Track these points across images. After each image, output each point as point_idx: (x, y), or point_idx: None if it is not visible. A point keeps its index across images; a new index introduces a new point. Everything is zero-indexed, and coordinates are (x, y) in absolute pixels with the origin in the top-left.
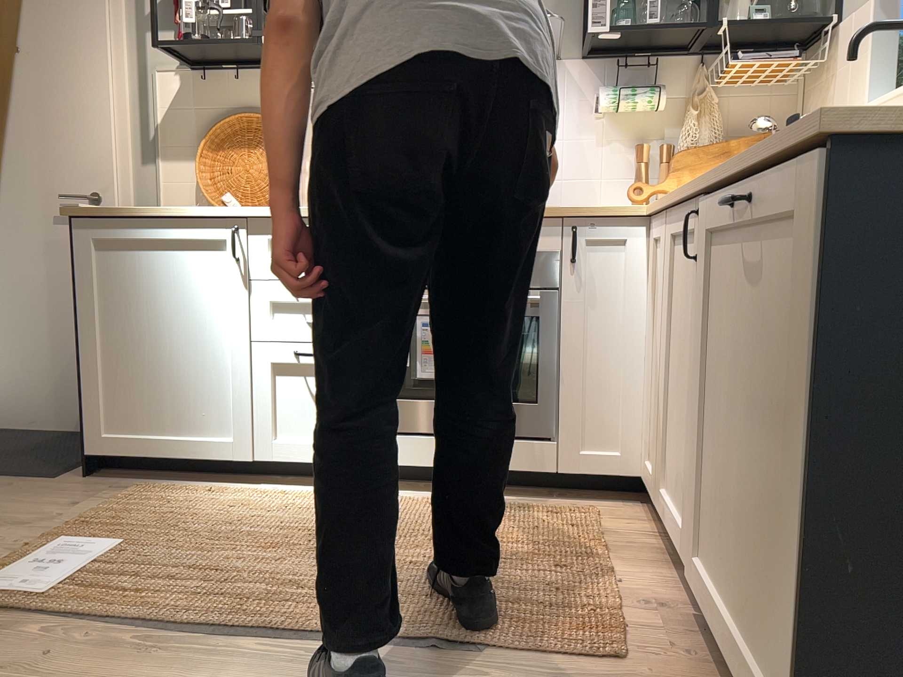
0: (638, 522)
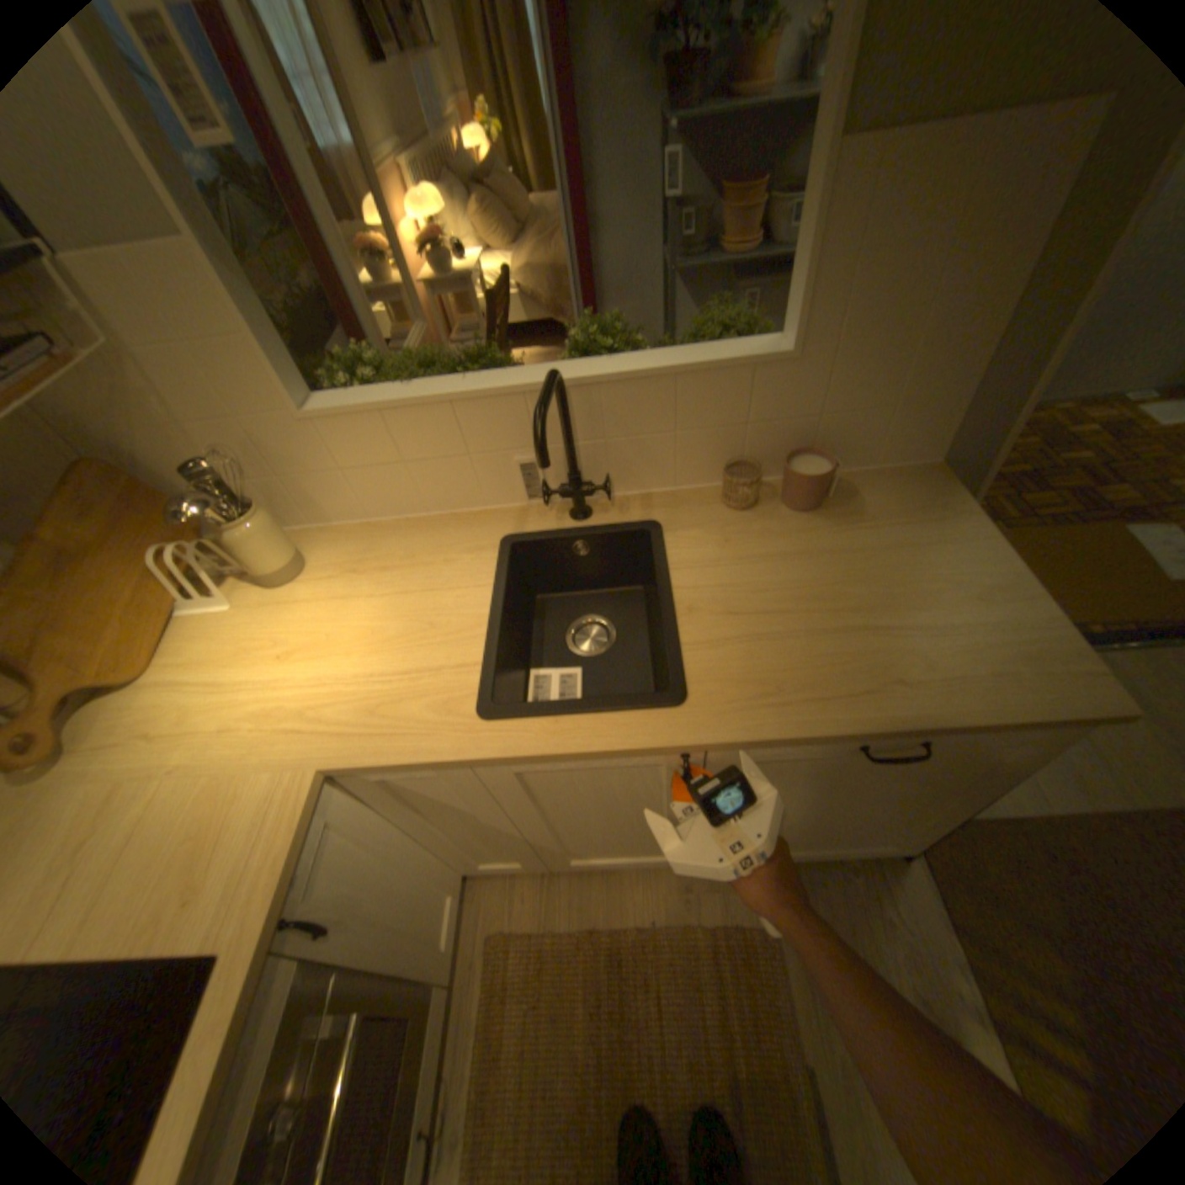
0: (513, 893)
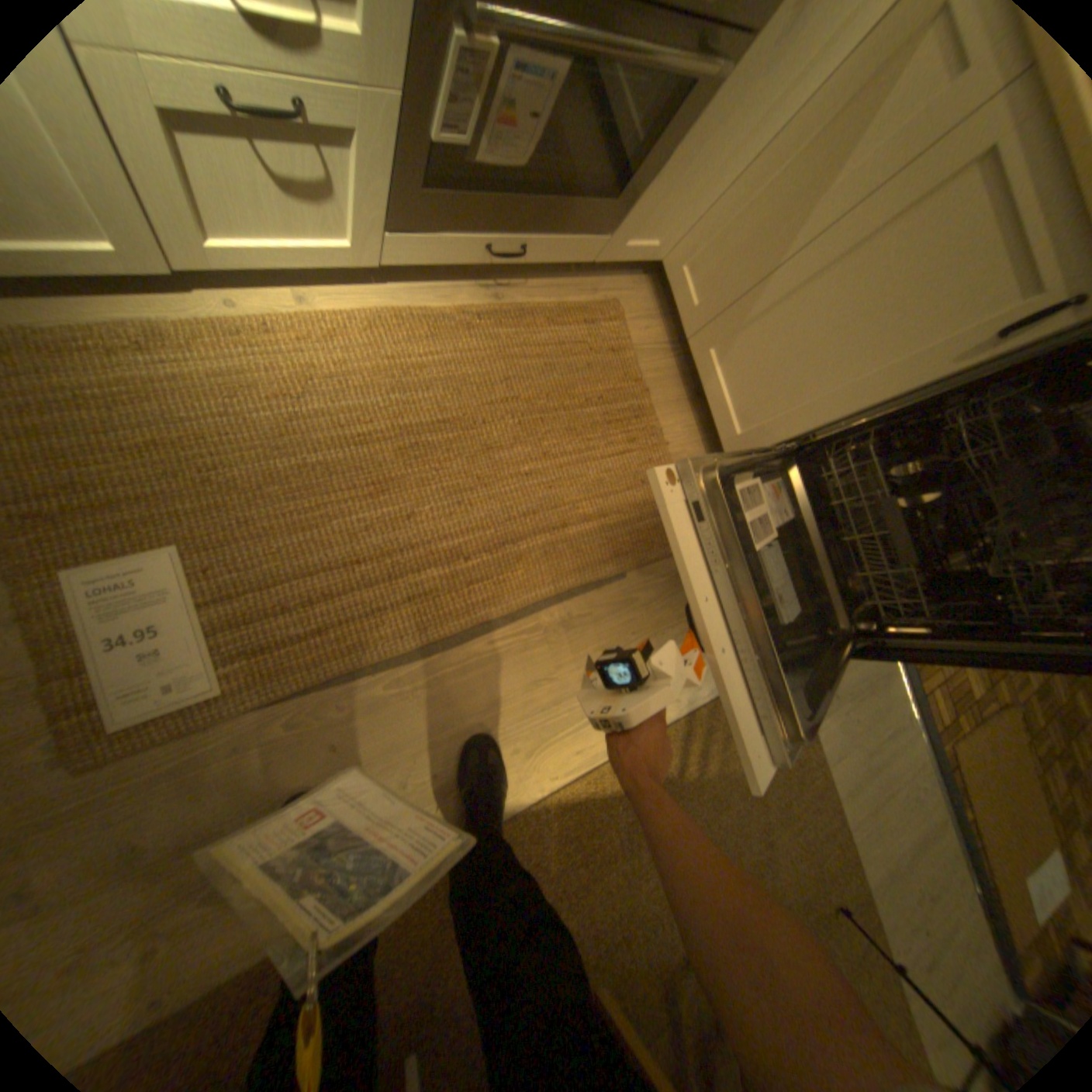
0: (648, 323)
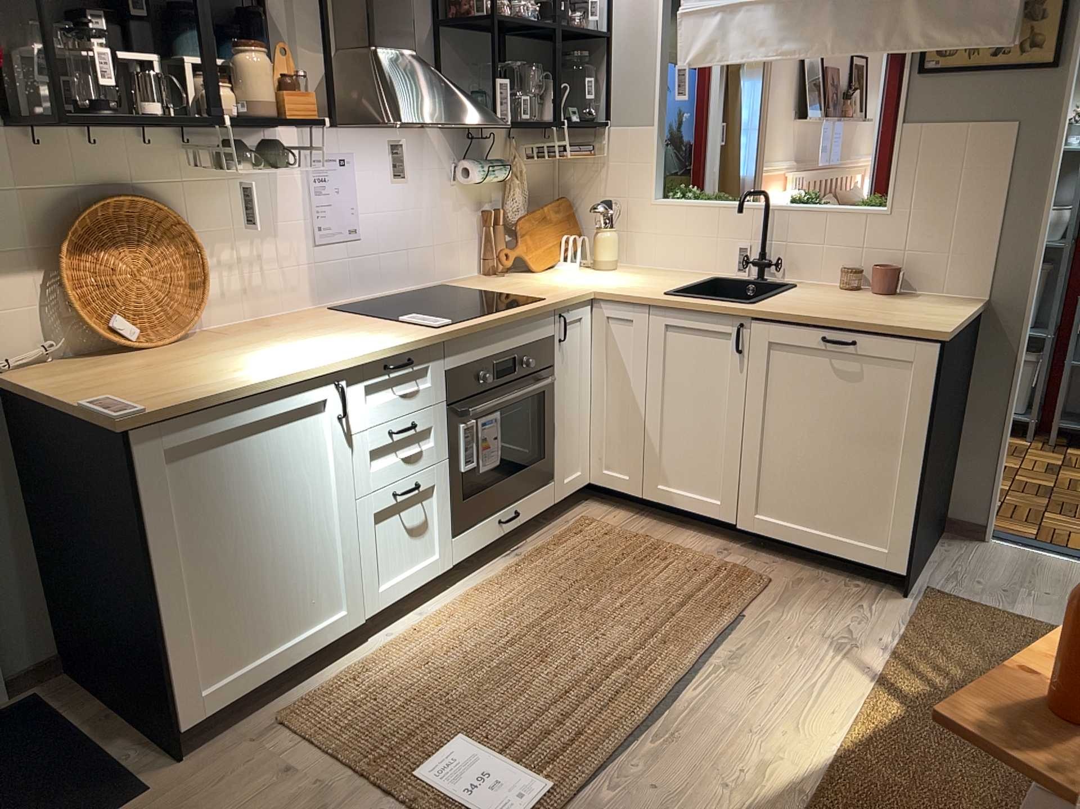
0: (615, 514)
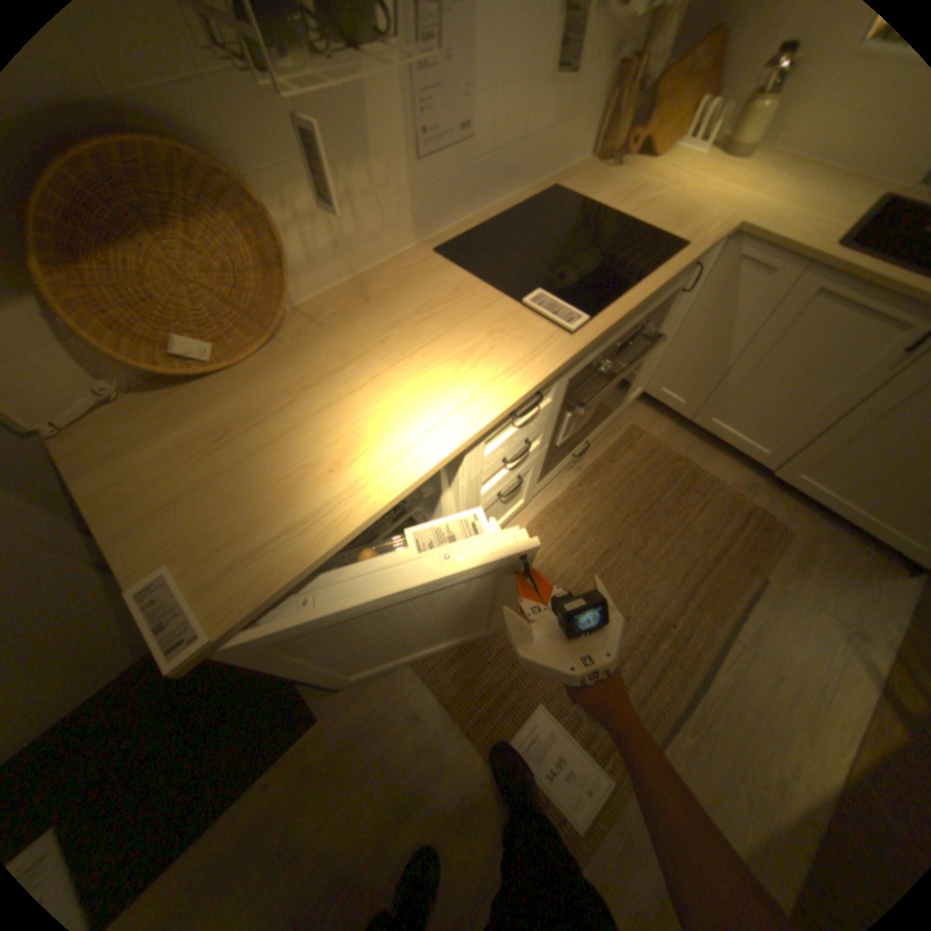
0: (656, 423)
